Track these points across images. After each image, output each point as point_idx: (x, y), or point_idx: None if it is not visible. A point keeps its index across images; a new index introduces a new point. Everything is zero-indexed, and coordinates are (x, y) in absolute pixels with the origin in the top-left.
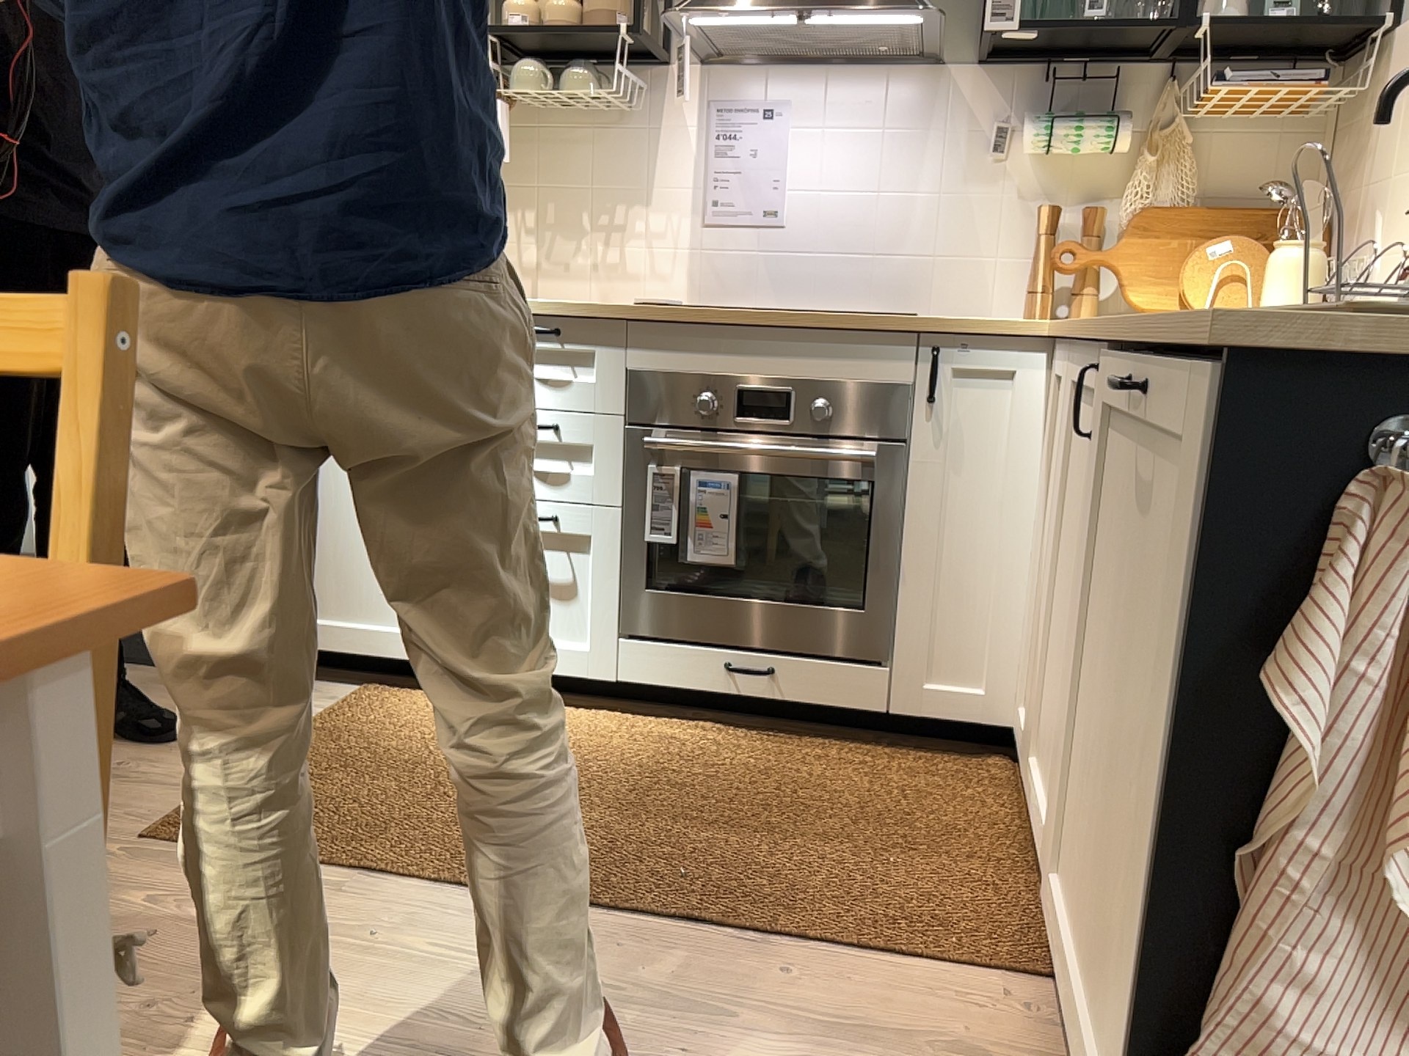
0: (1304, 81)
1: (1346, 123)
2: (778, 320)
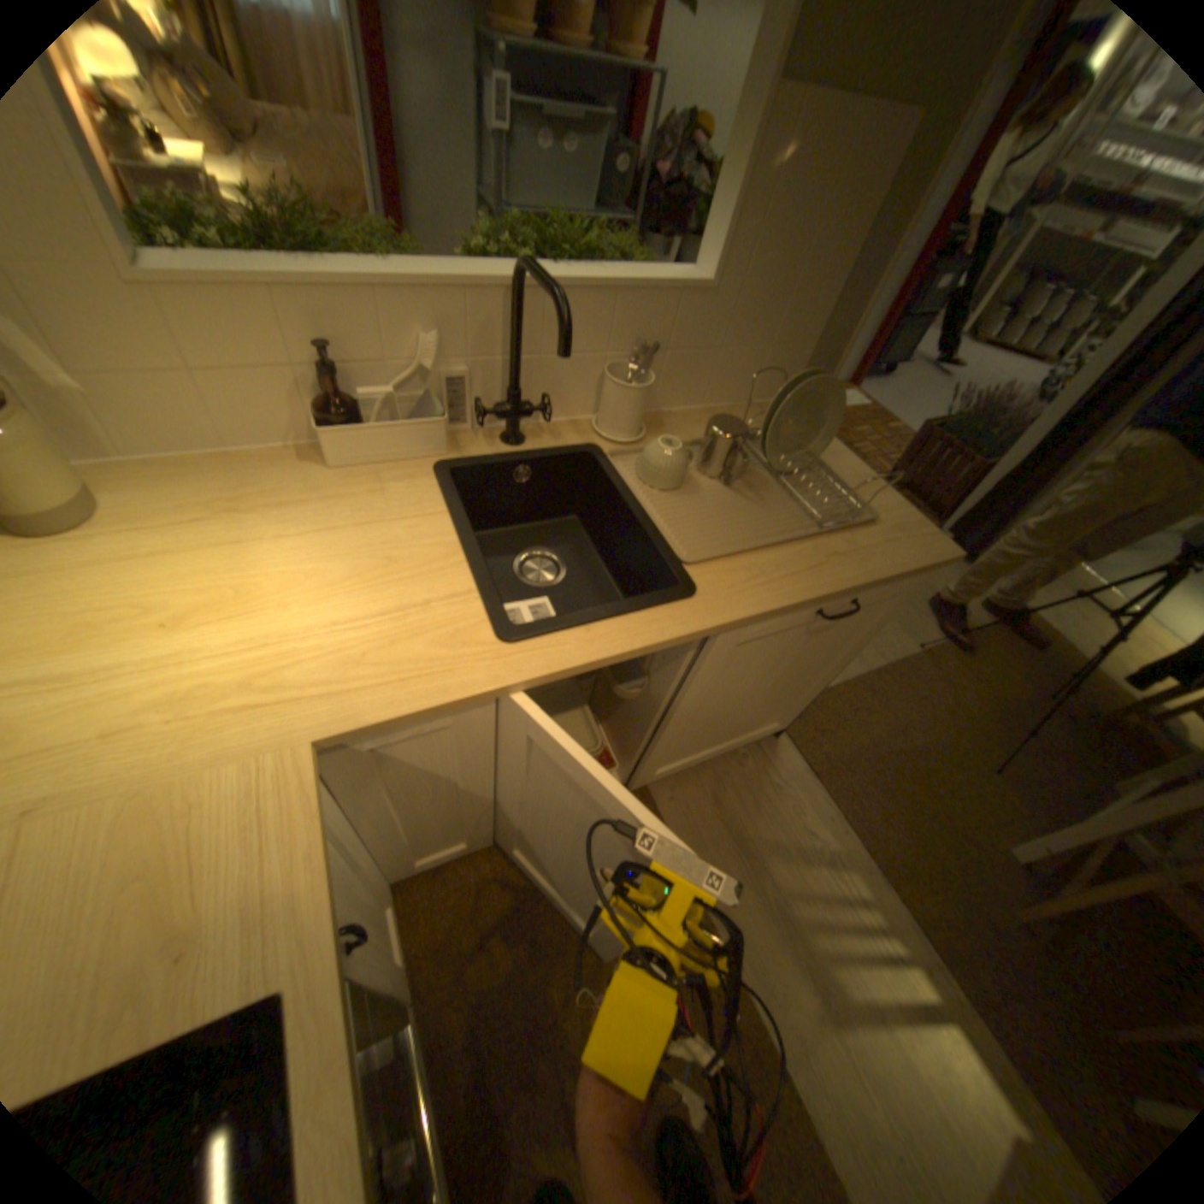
0: None
1: None
2: None
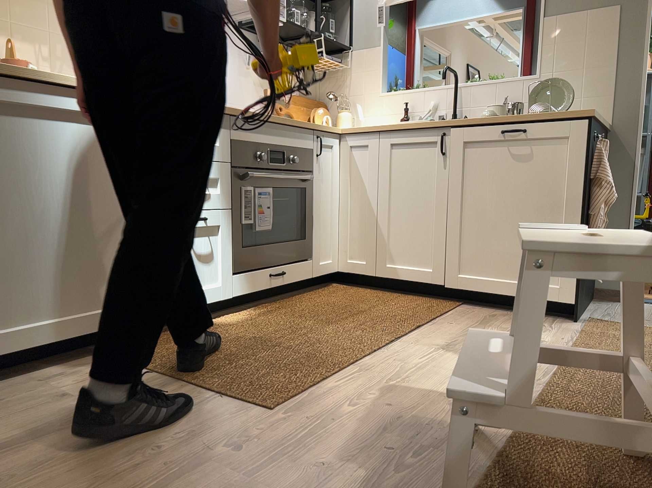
0: (338, 62)
1: (328, 76)
2: (281, 120)
